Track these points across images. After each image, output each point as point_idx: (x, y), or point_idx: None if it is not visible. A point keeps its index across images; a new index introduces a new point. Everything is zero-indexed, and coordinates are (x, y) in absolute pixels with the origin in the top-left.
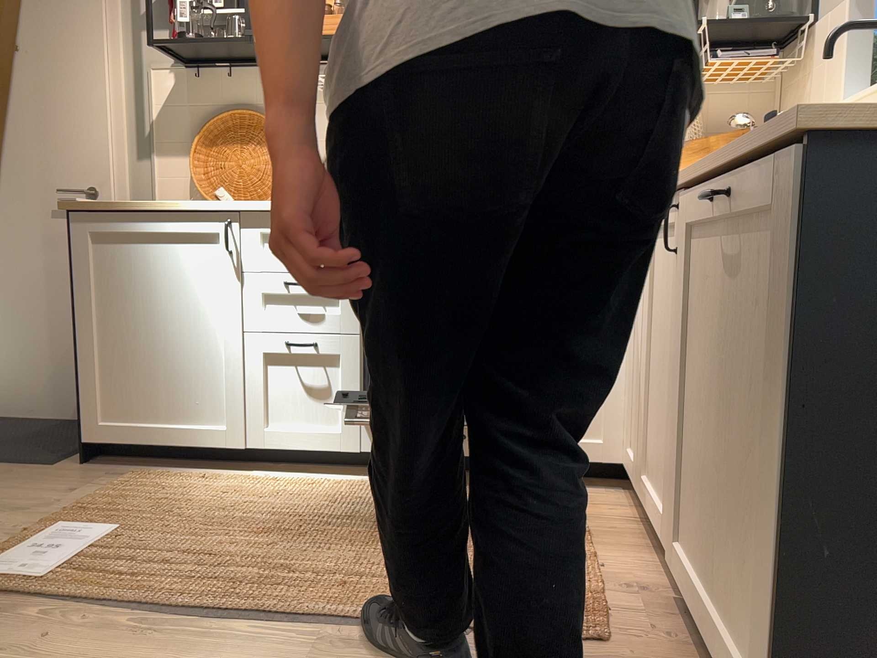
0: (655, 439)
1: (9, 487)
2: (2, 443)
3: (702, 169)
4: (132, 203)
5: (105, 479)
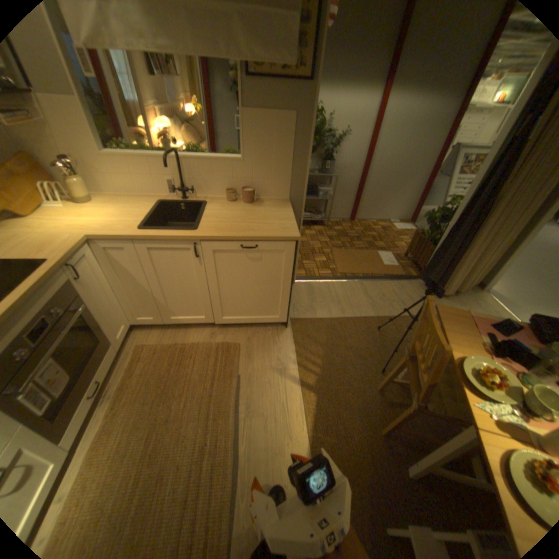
0: (175, 306)
1: None
2: None
3: (221, 237)
4: None
5: None
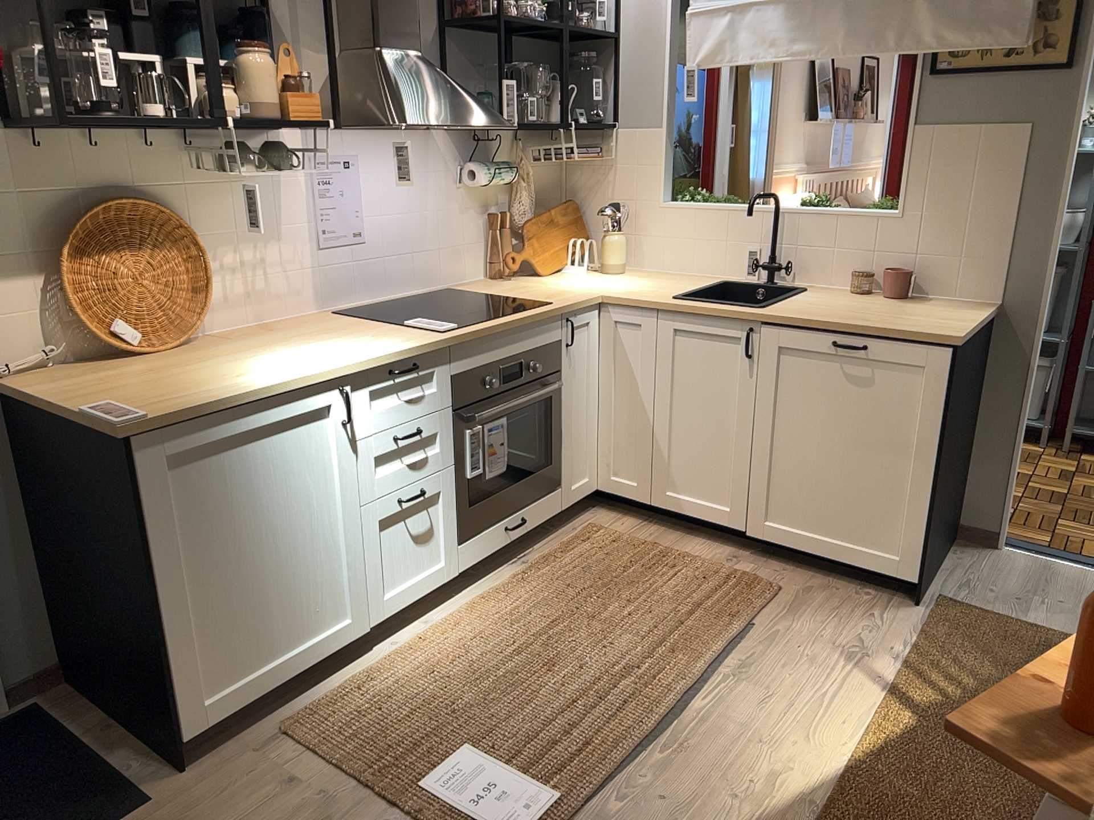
0: (685, 467)
1: None
2: None
3: (801, 318)
4: (232, 397)
5: (274, 752)
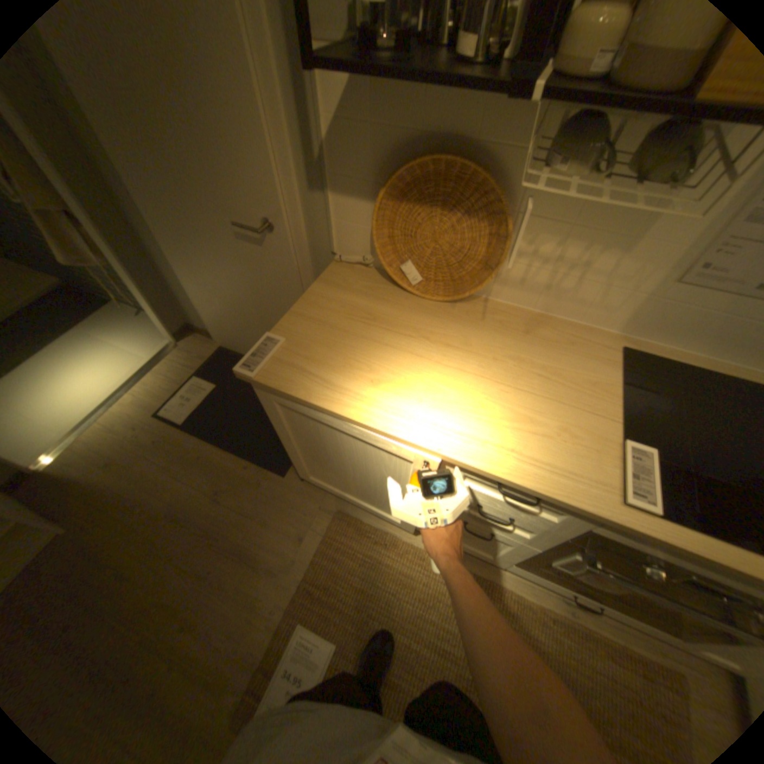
0: None
1: (260, 518)
2: (249, 420)
3: None
4: (317, 406)
5: (319, 519)
